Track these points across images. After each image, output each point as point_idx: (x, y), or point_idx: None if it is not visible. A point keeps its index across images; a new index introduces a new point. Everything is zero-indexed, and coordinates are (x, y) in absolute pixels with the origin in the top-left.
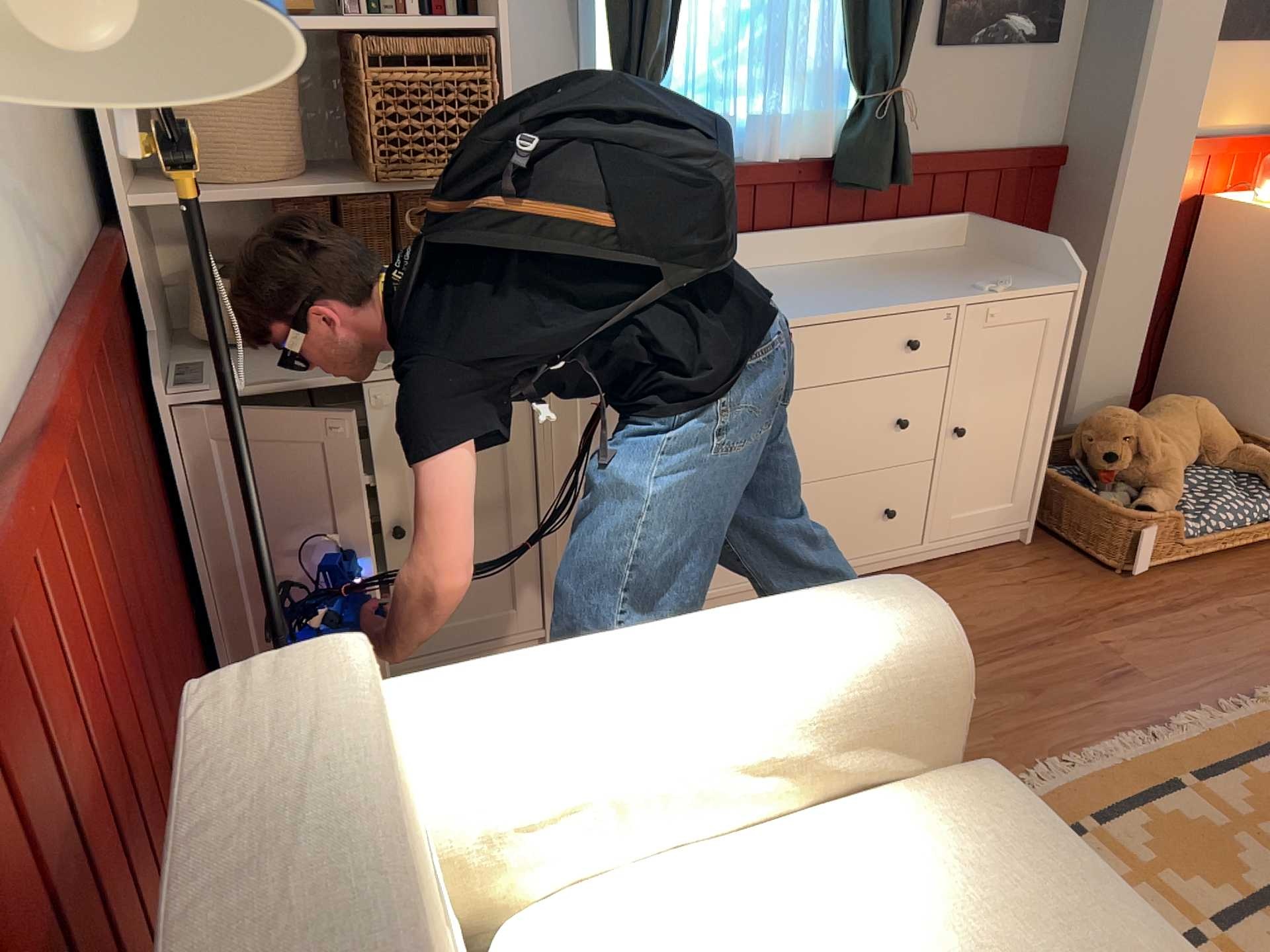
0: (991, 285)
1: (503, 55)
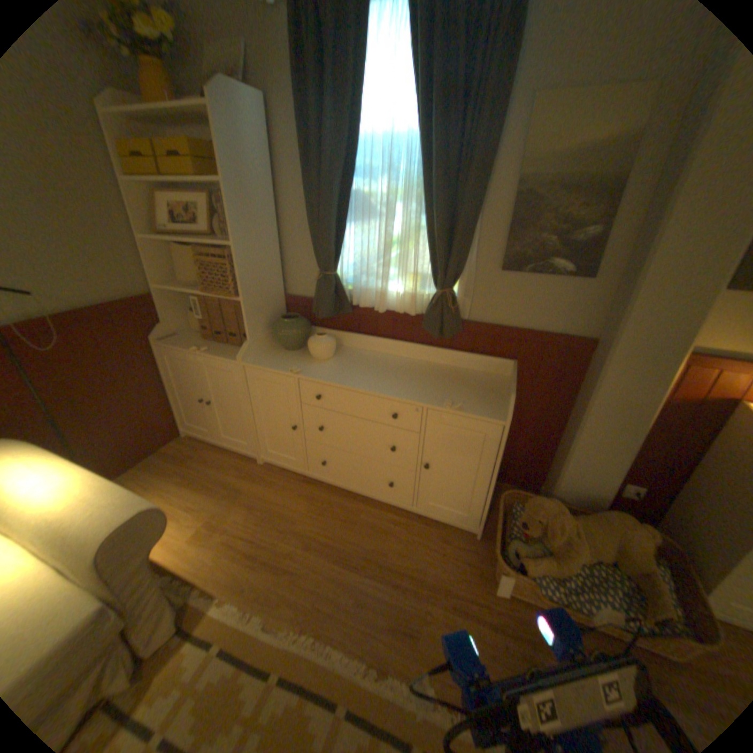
0: (449, 403)
1: (236, 255)
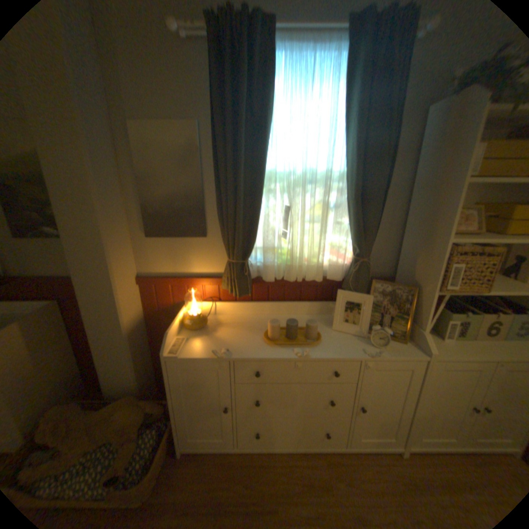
0: None
1: None
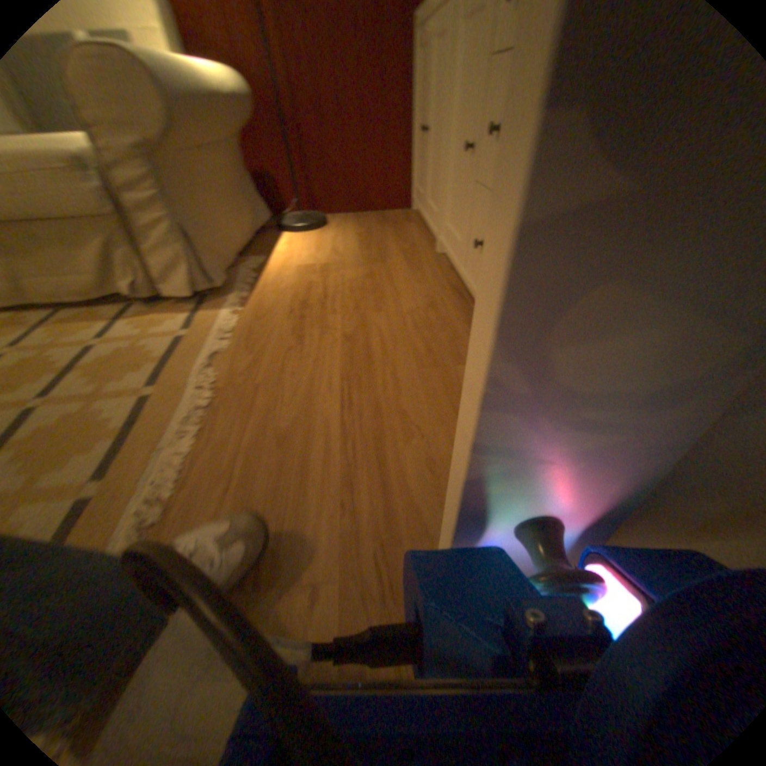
0: None
1: None
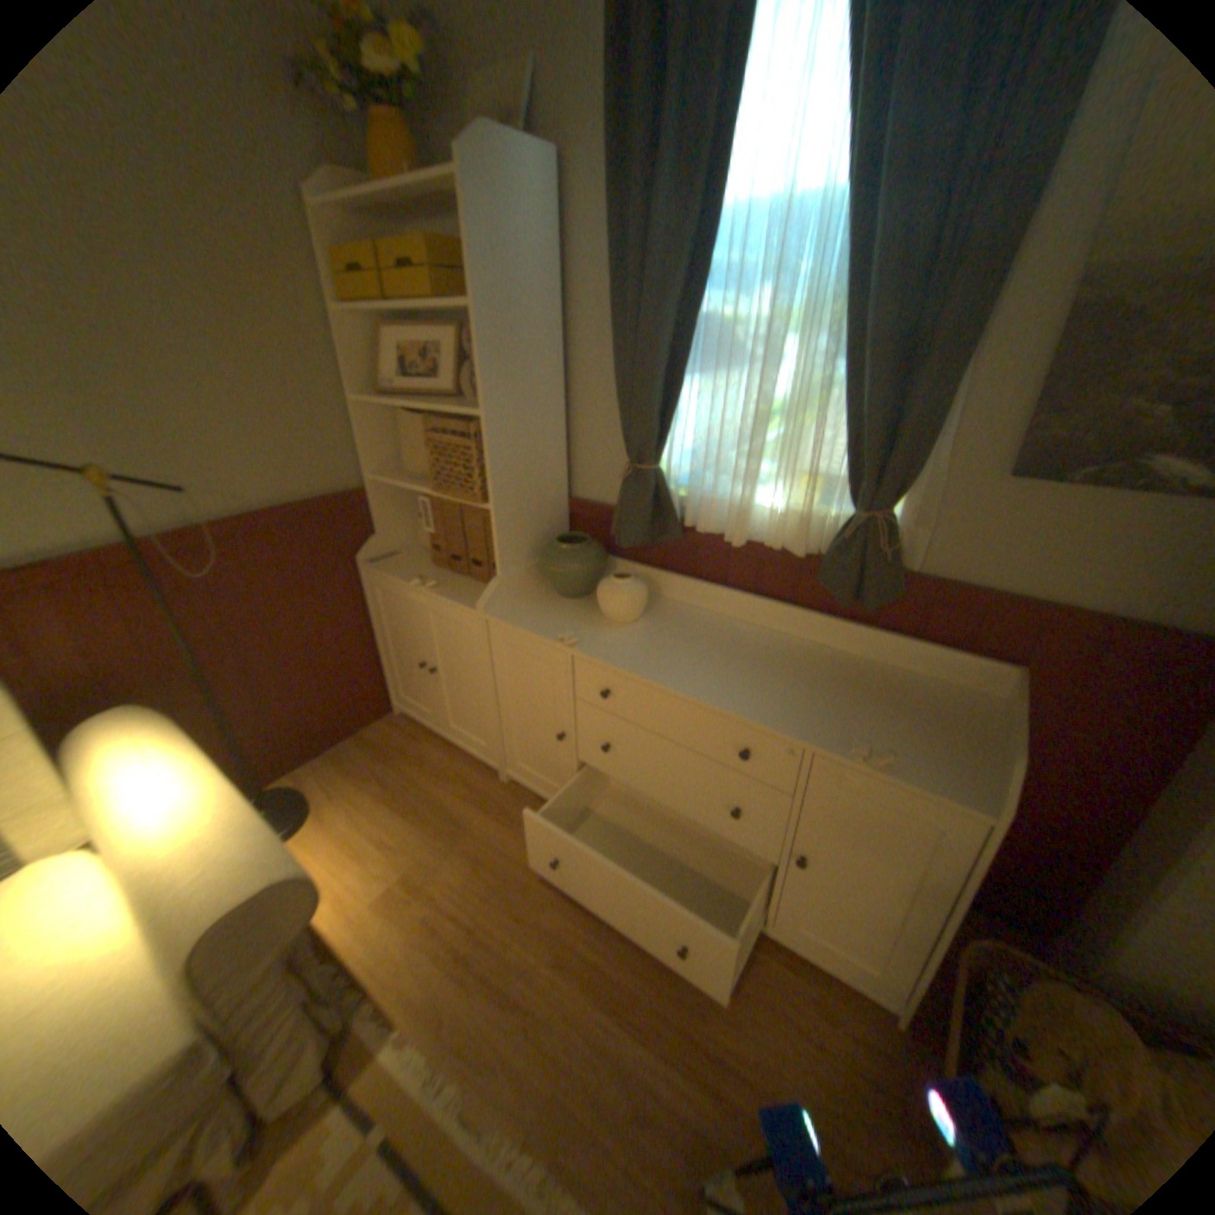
0: (866, 751)
1: (487, 432)
